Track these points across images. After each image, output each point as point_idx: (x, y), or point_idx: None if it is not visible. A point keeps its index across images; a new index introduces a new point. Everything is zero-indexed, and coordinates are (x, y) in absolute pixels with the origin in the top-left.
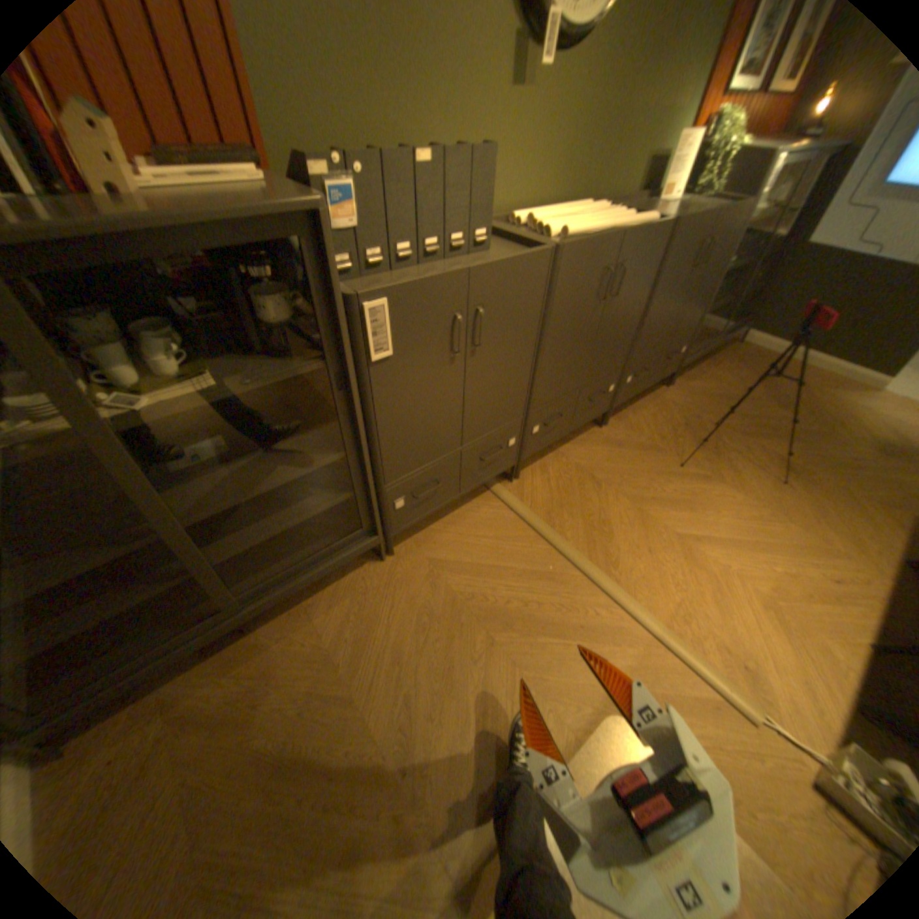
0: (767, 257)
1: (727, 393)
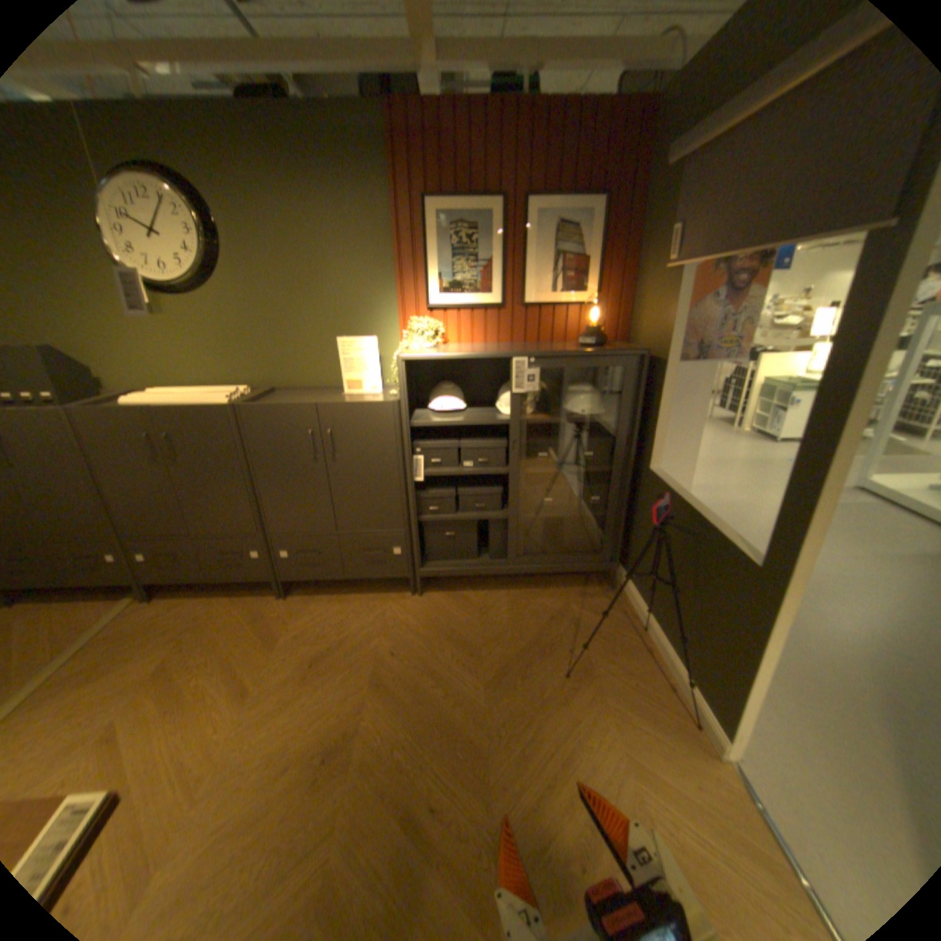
0: (621, 479)
1: (462, 633)
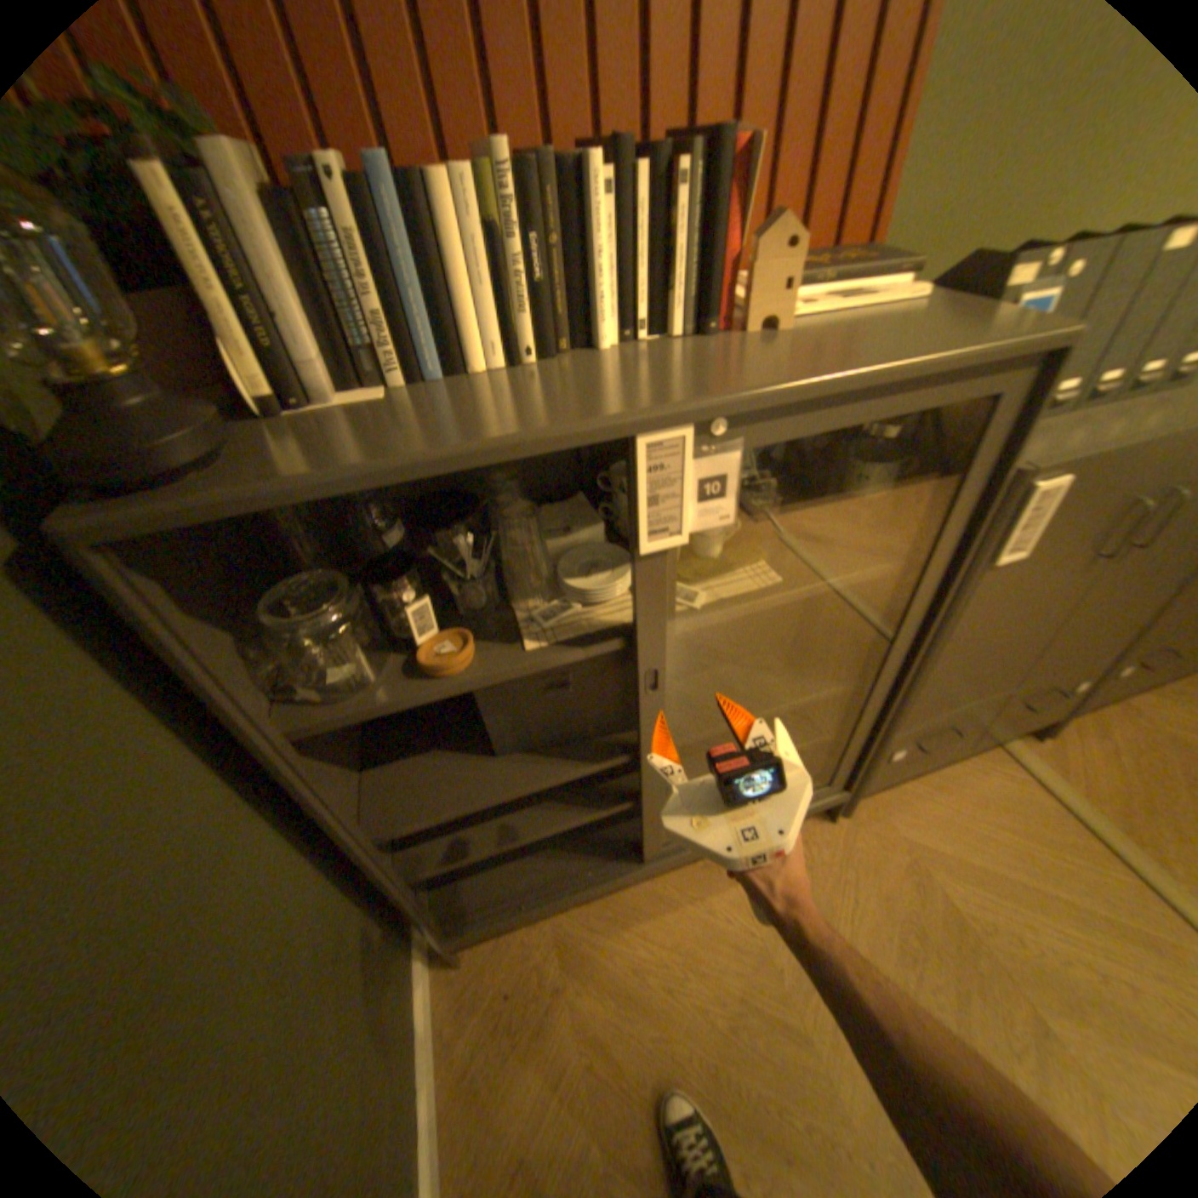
0: None
1: None
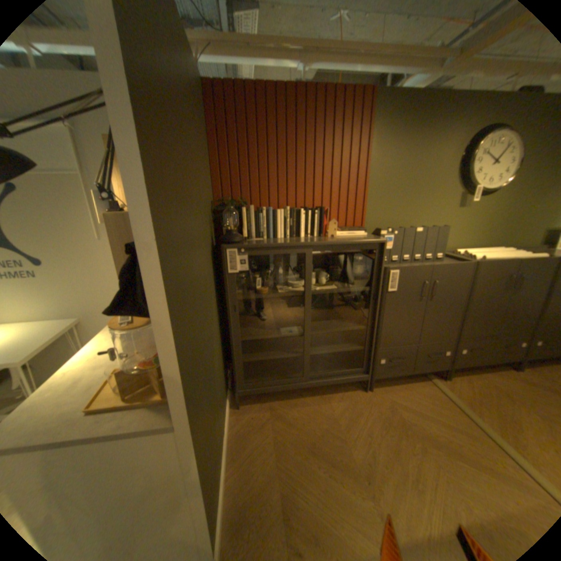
0: None
1: None
